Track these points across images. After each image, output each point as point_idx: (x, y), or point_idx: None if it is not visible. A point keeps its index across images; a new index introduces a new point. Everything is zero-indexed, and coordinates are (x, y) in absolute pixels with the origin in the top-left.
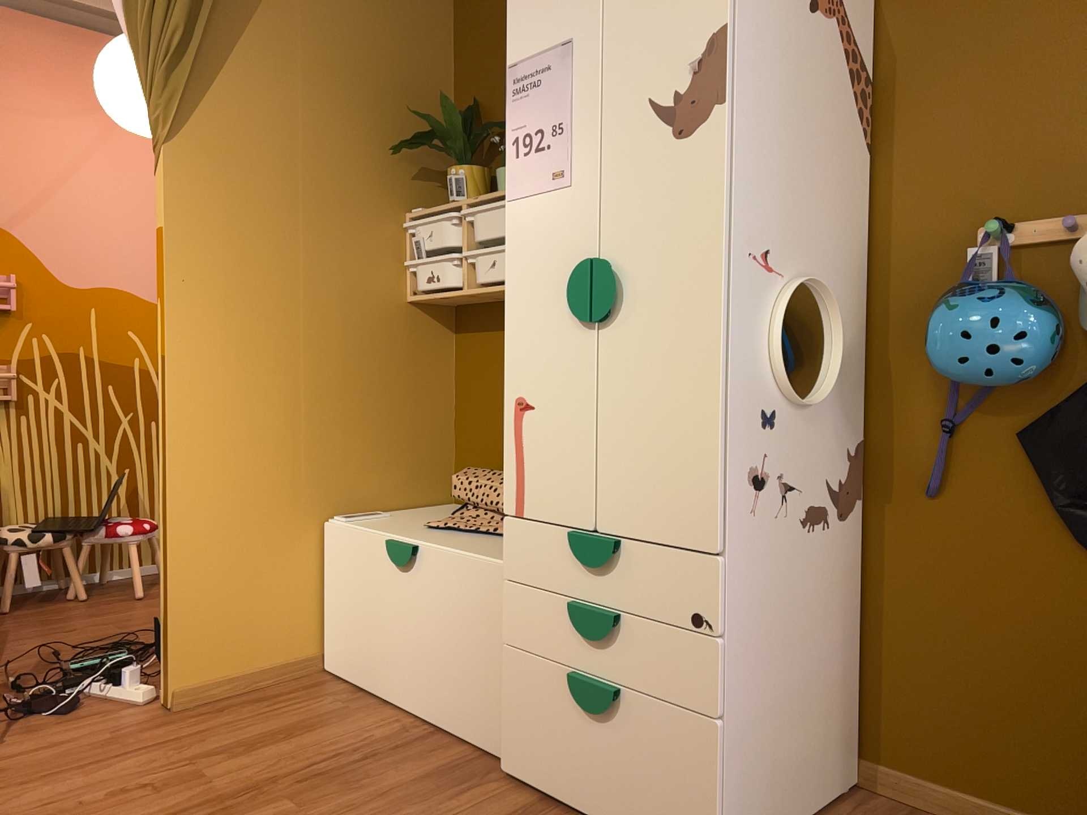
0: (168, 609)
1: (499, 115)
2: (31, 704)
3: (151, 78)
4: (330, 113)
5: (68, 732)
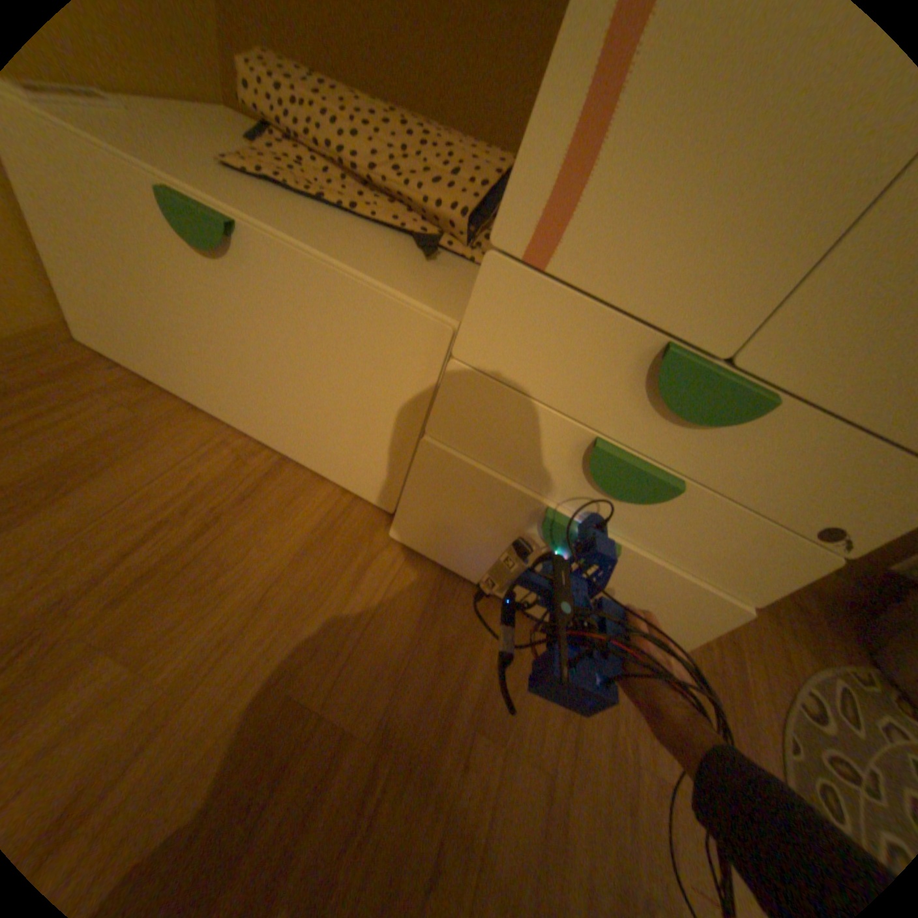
0: None
1: None
2: None
3: None
4: None
5: None
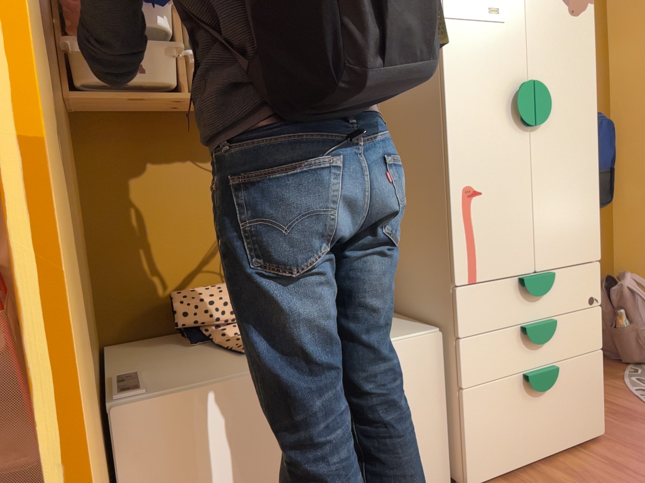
0: None
1: None
2: None
3: None
4: None
5: None
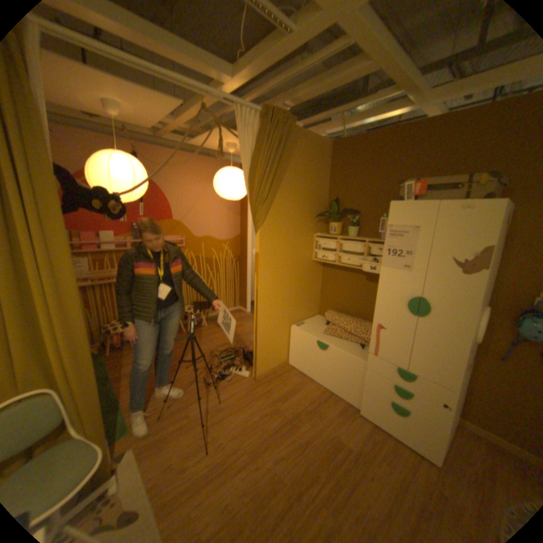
0: (257, 356)
1: (347, 204)
2: (220, 376)
3: (256, 208)
4: (298, 207)
5: (236, 390)
